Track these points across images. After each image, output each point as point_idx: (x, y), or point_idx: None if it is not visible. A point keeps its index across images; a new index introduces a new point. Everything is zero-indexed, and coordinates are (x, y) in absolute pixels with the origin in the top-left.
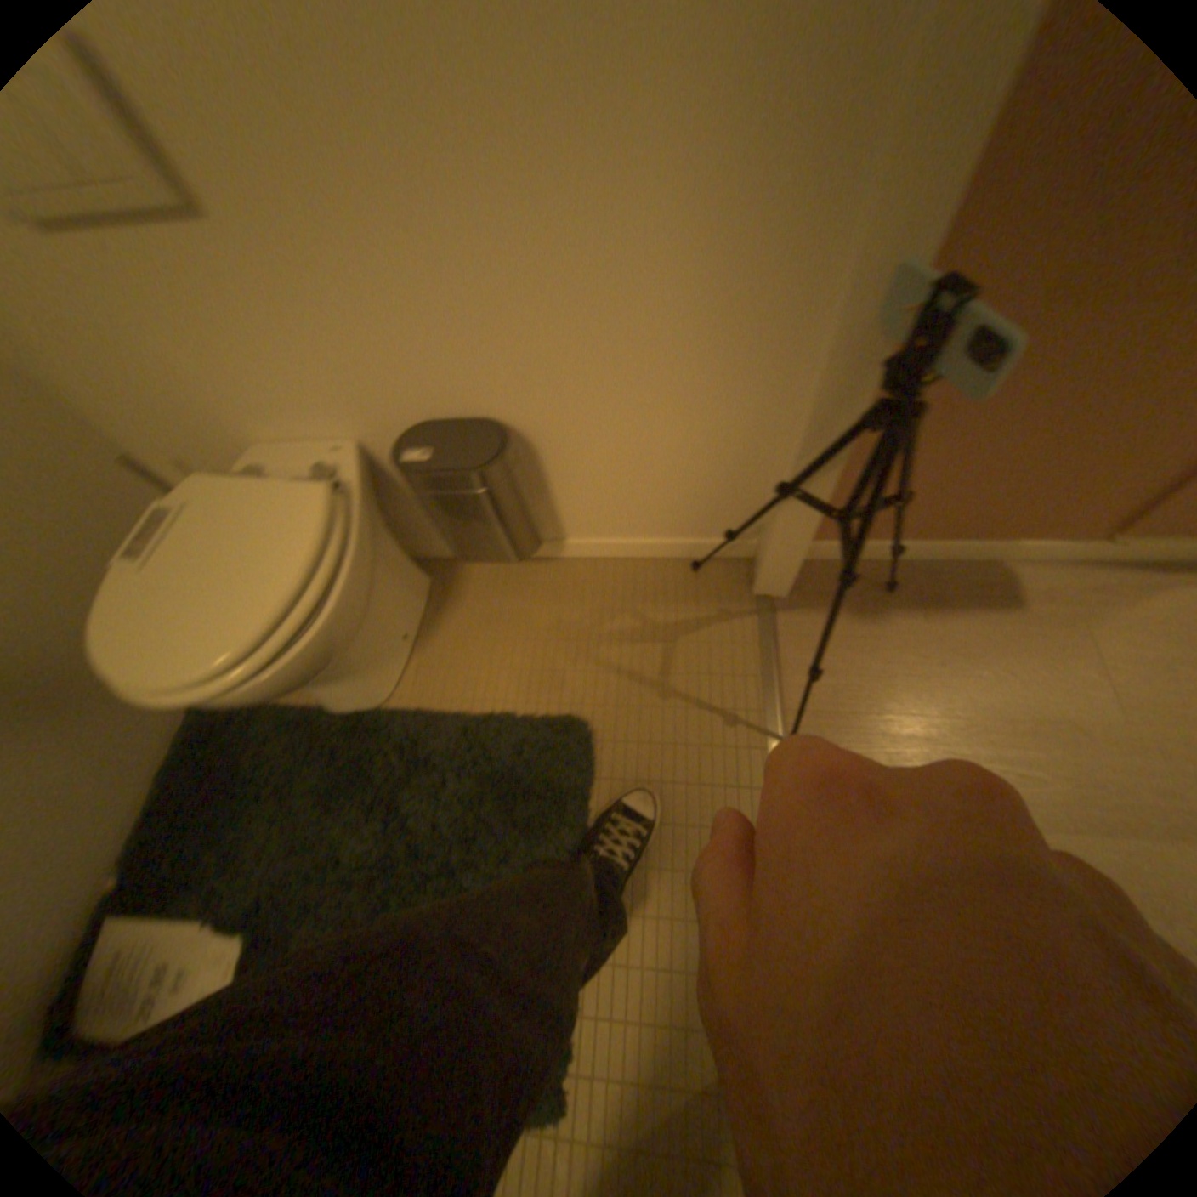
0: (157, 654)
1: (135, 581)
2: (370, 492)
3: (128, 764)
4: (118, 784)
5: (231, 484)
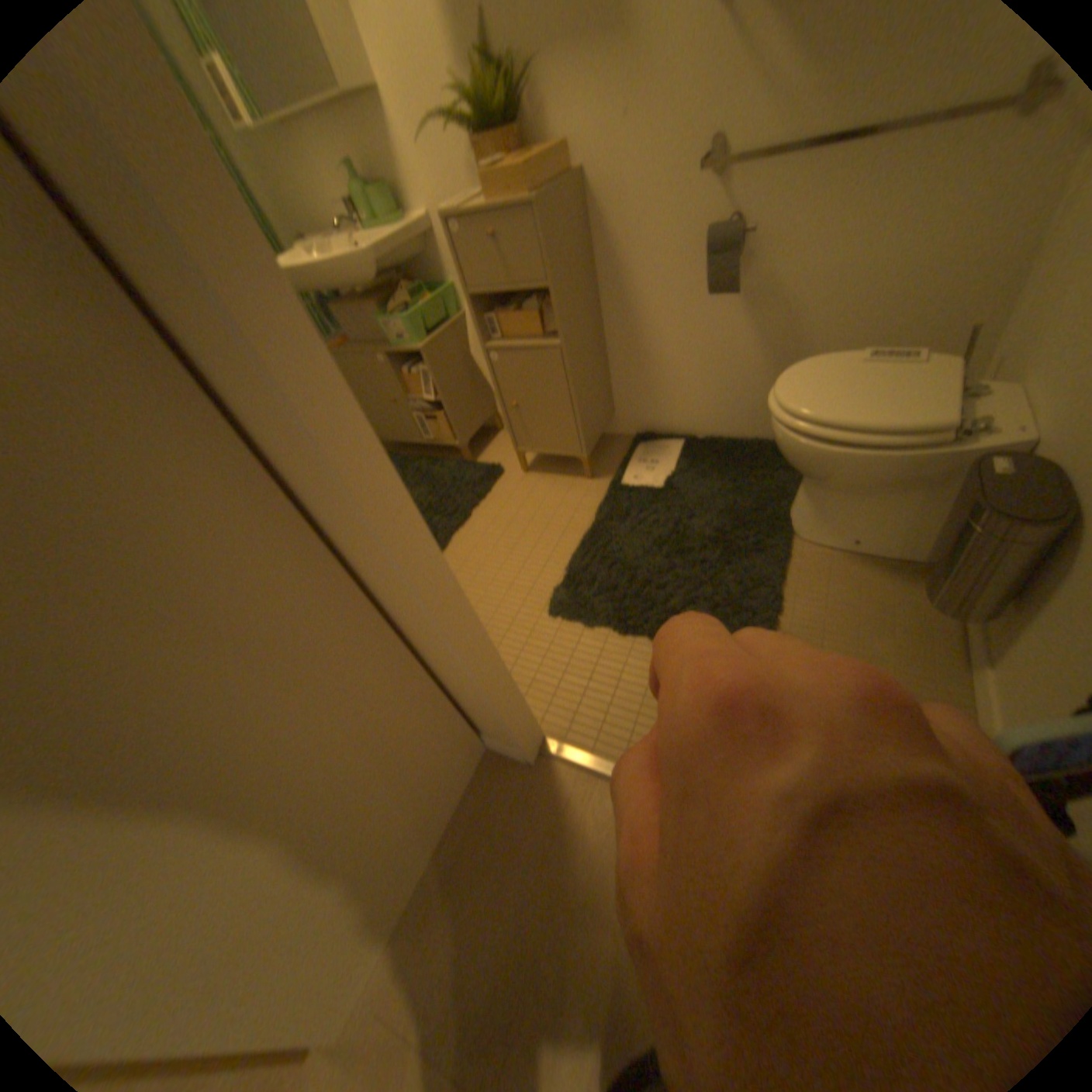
0: (795, 379)
1: (852, 358)
2: (973, 459)
3: (760, 419)
4: (748, 419)
5: (949, 373)
